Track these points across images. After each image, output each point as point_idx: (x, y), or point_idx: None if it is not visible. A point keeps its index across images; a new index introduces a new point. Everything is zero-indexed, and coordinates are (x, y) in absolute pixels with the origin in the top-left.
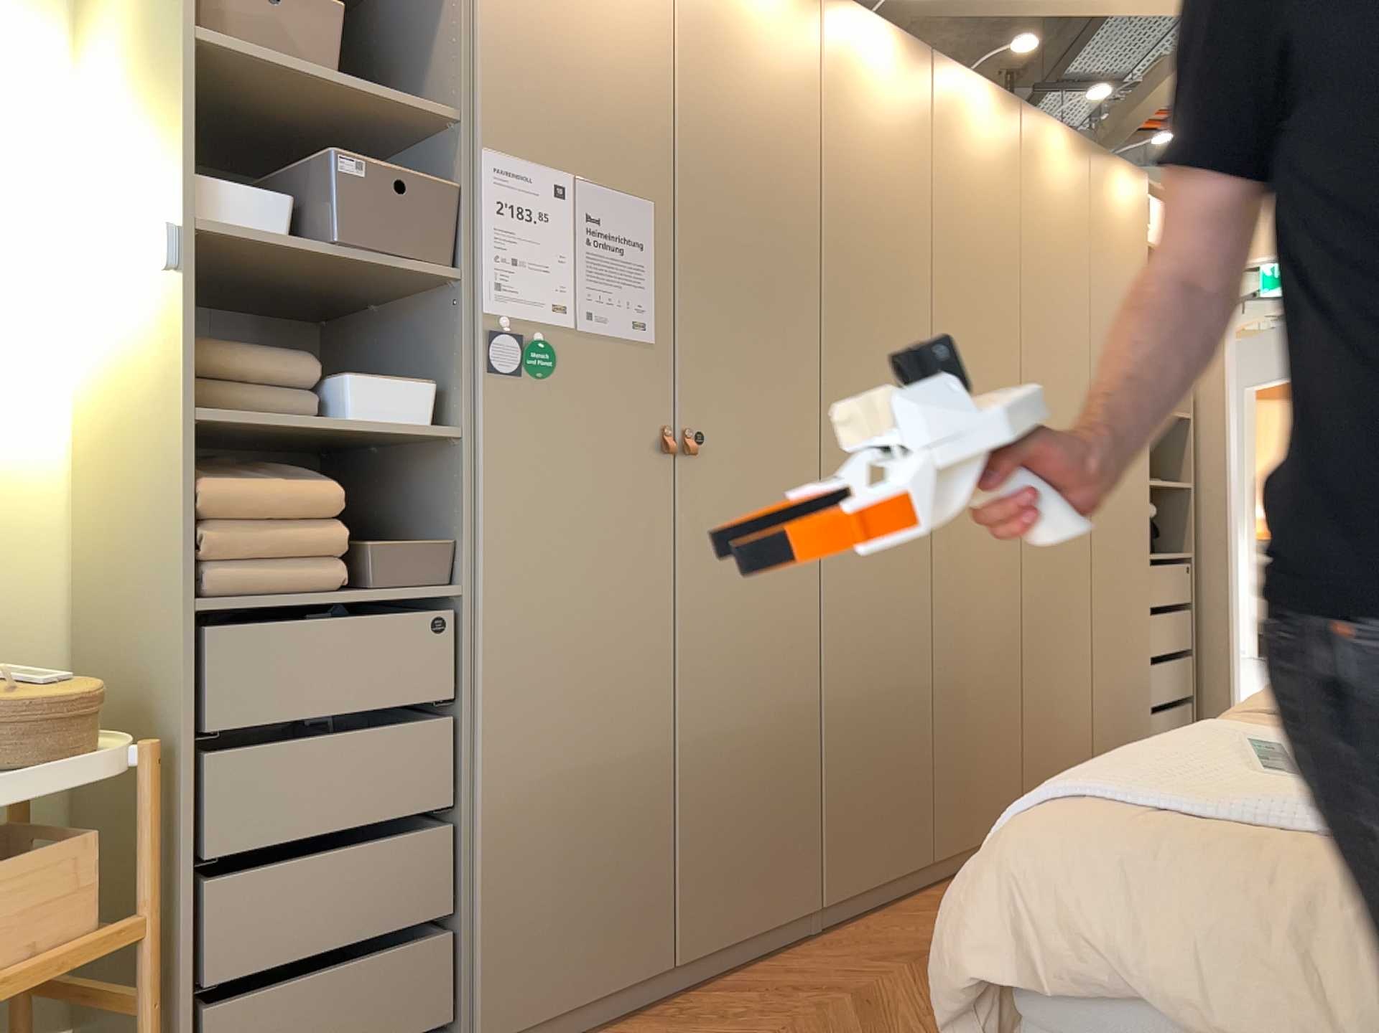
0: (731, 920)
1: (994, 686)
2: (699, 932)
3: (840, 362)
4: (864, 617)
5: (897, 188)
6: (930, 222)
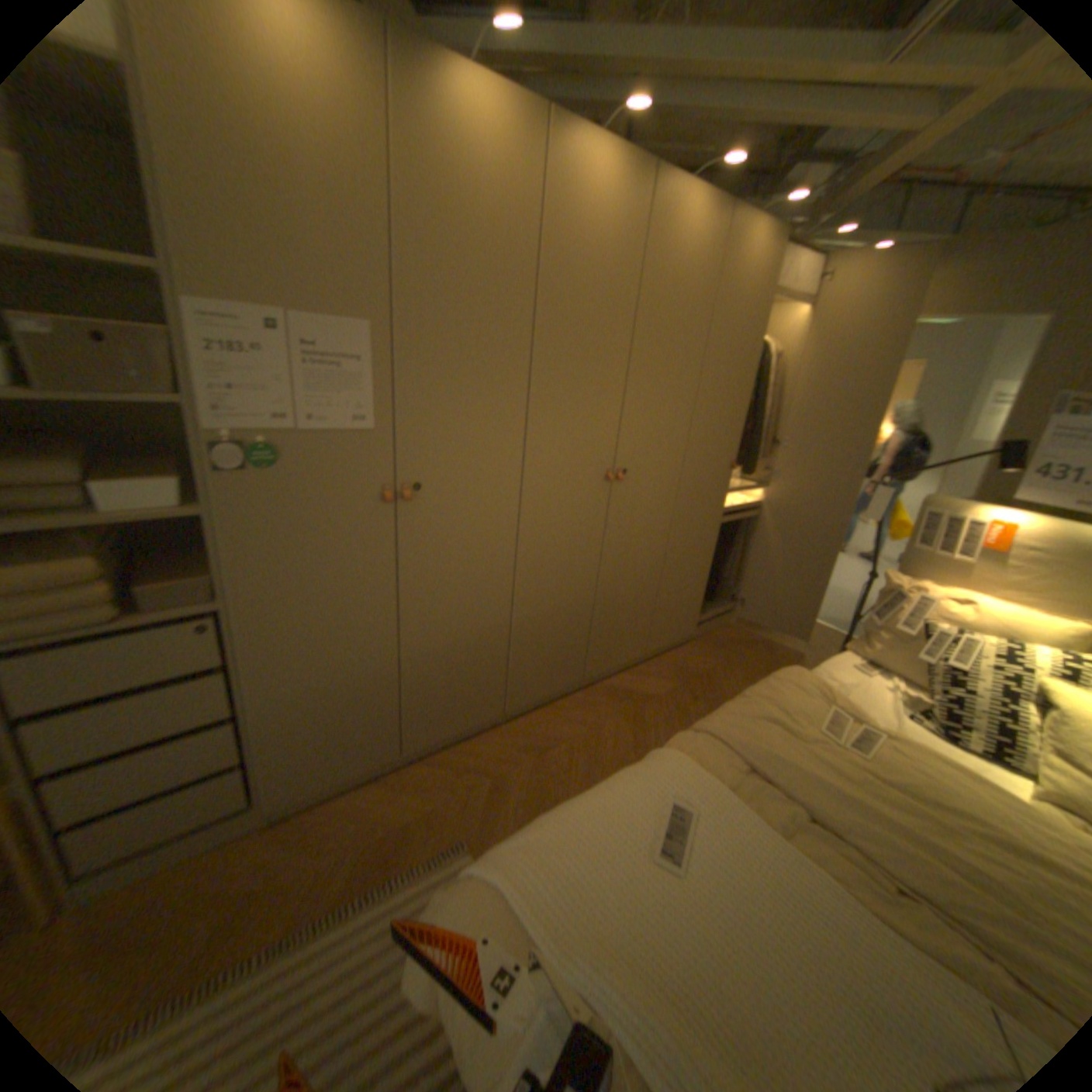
0: (440, 731)
1: (637, 593)
2: (418, 740)
3: (542, 423)
4: (547, 573)
5: (606, 288)
6: (635, 310)
